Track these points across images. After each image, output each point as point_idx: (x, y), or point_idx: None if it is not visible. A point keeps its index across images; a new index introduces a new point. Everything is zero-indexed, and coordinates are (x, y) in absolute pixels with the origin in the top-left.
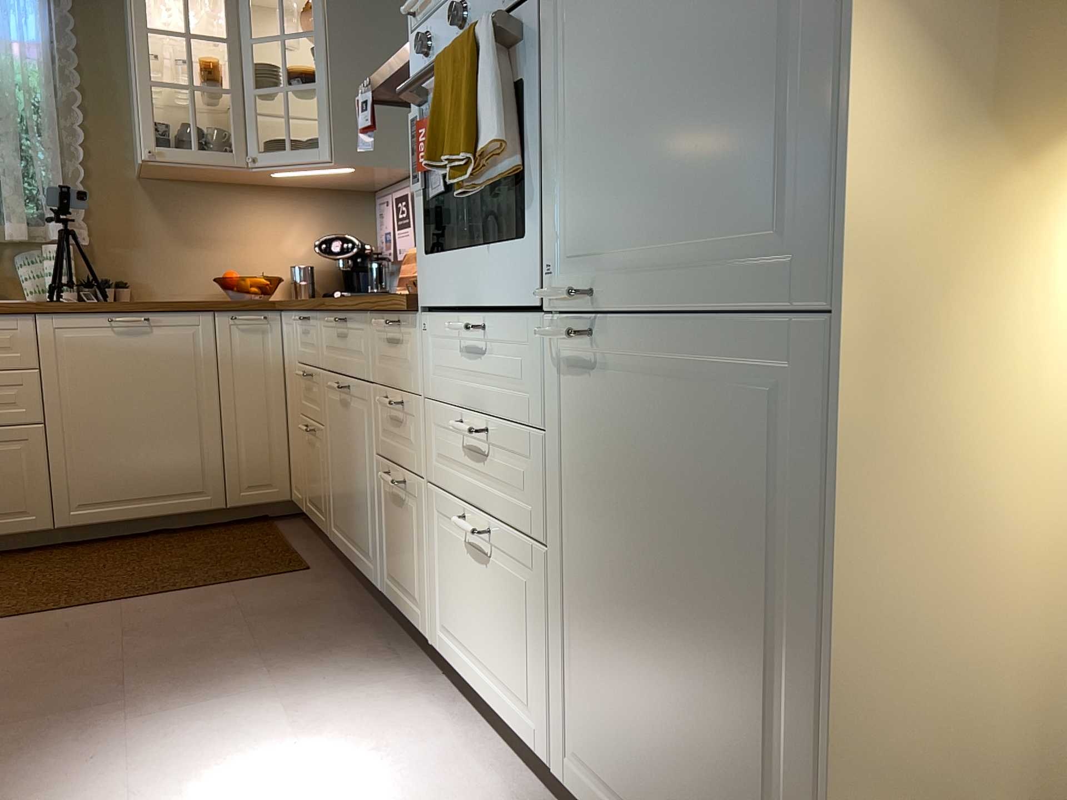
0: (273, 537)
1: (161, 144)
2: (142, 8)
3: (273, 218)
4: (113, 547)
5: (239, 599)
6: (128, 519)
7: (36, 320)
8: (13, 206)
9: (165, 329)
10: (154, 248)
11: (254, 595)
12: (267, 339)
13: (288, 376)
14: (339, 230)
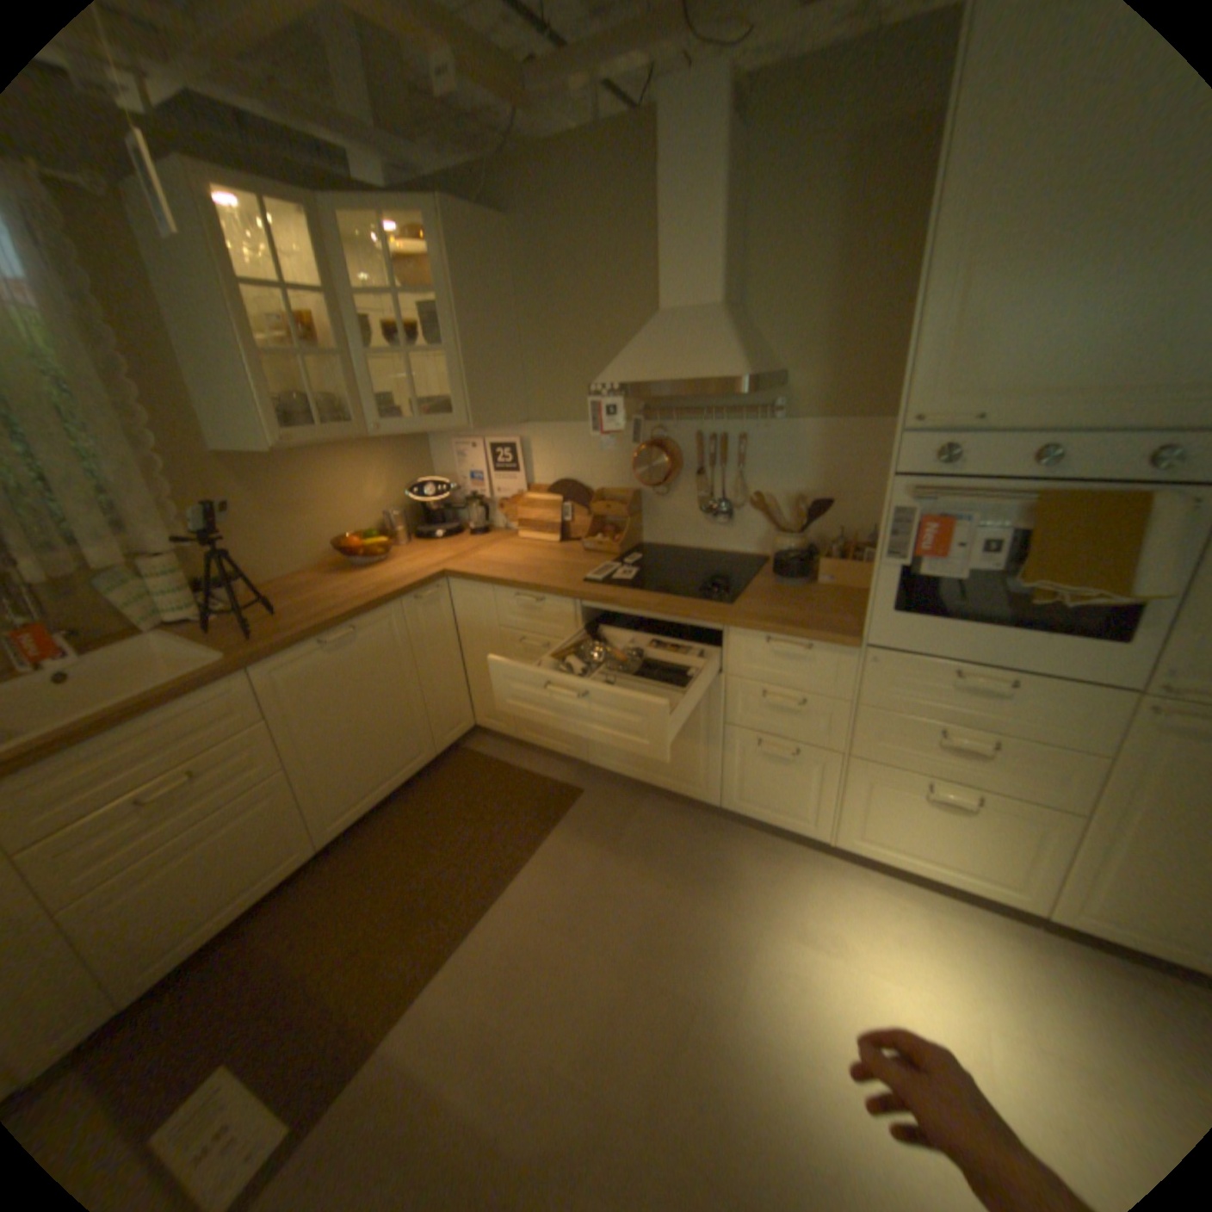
0: (495, 765)
1: (278, 426)
2: (221, 252)
3: (351, 469)
4: (371, 838)
5: (582, 847)
6: (372, 808)
7: (247, 674)
8: (89, 527)
9: (366, 631)
10: (248, 528)
11: (586, 837)
12: (441, 606)
13: (469, 634)
14: (404, 469)
